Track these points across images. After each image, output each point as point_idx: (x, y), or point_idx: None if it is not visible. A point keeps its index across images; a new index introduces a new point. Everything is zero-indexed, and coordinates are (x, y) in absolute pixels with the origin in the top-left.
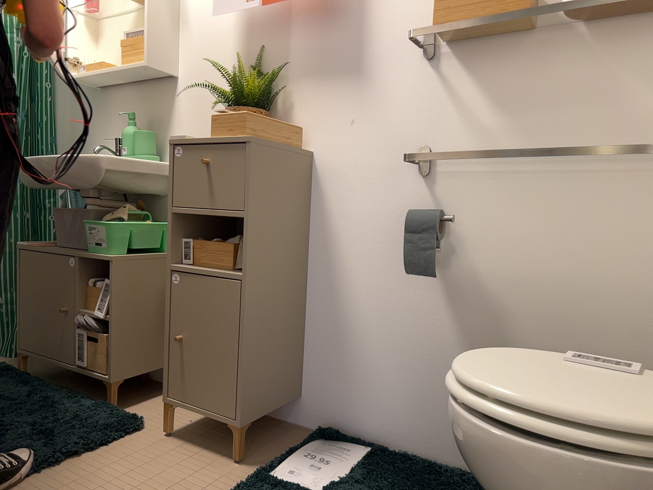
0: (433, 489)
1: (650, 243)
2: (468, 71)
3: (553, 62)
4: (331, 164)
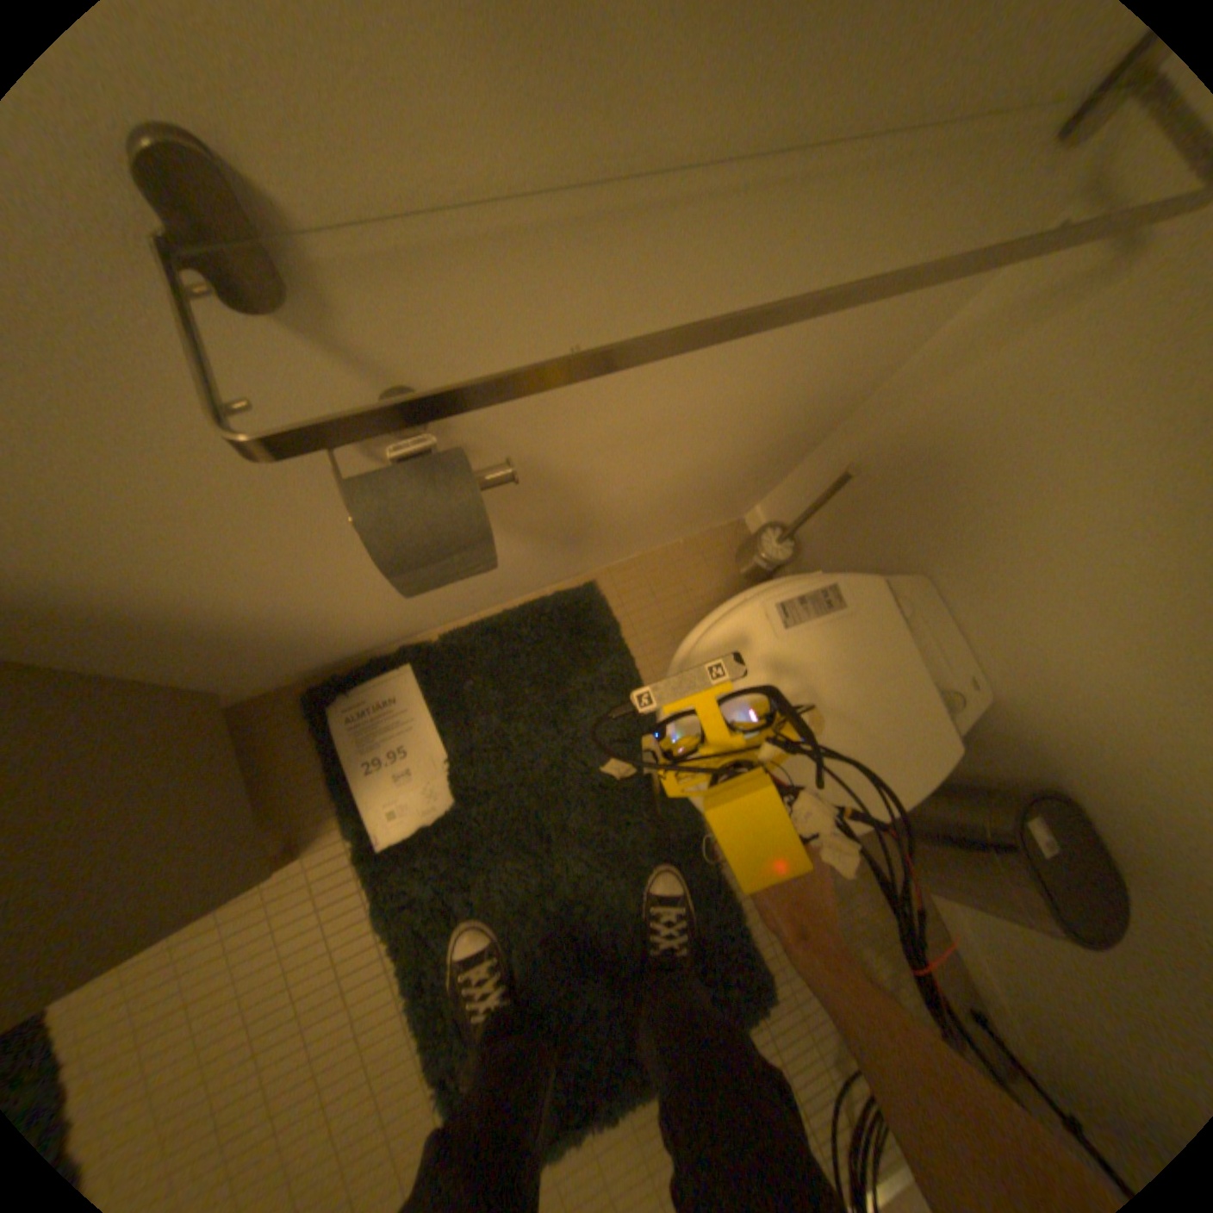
0: (551, 686)
1: (882, 307)
2: None
3: None
4: None
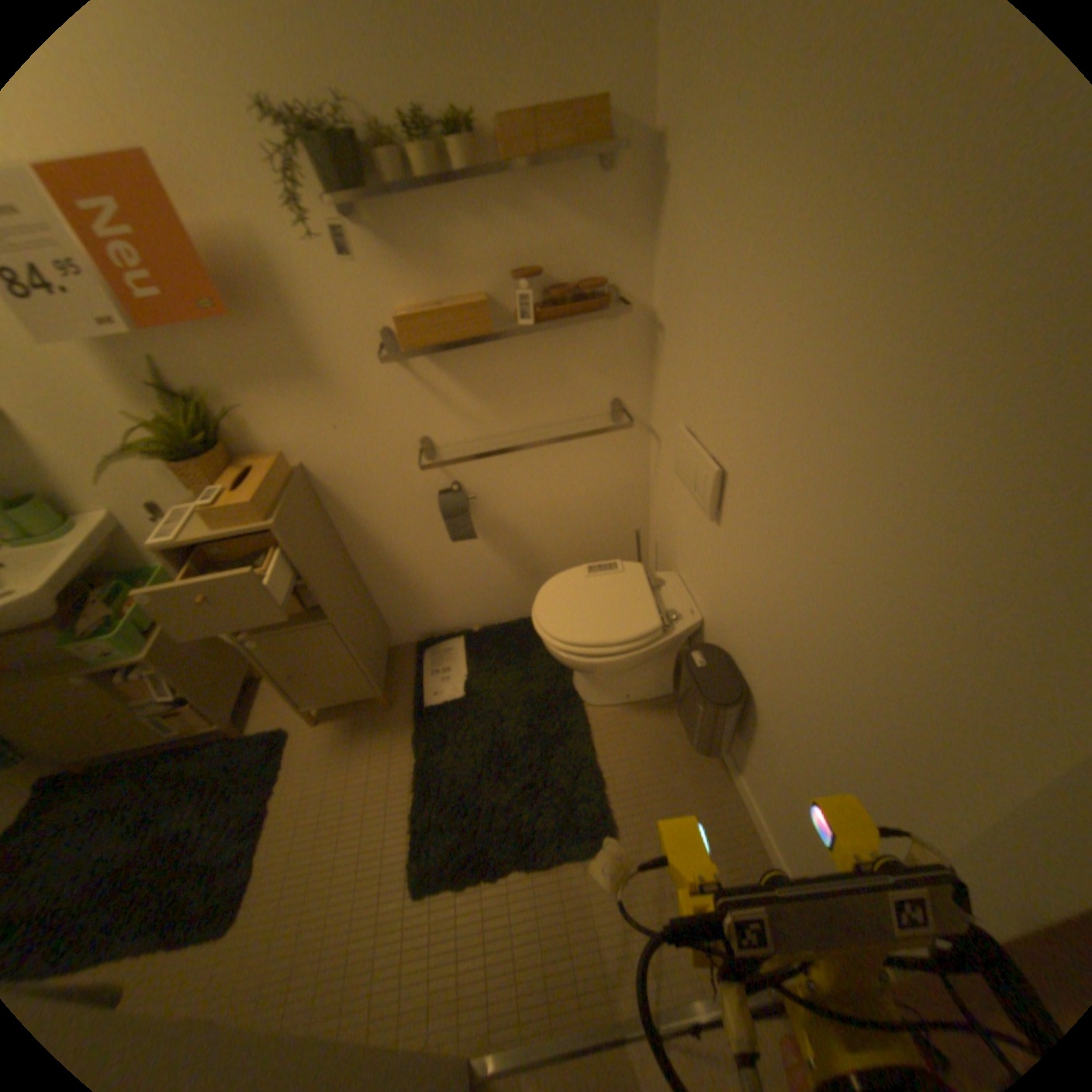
0: (522, 651)
1: (603, 468)
2: (441, 366)
3: (516, 352)
4: (328, 470)
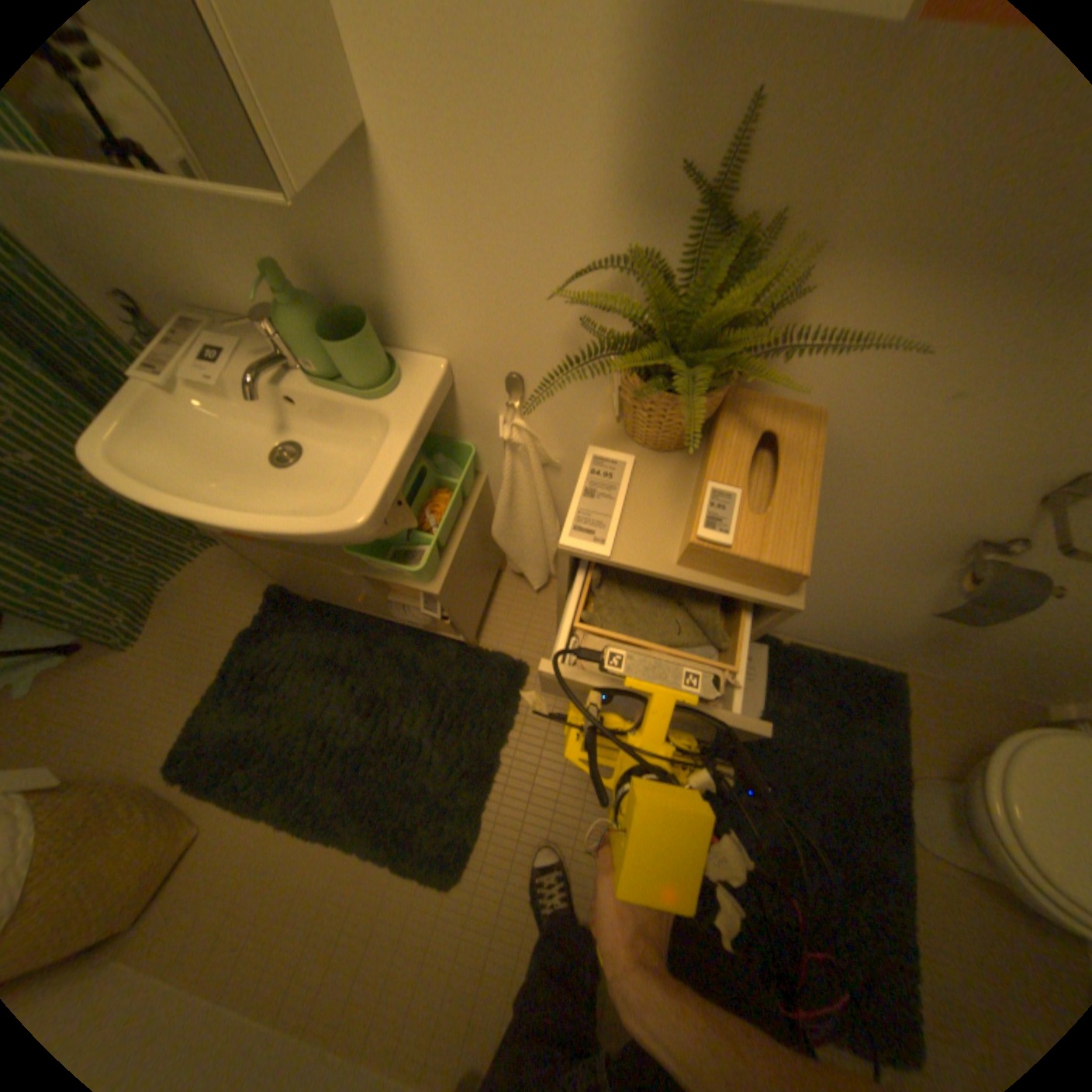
0: (852, 717)
1: None
2: None
3: None
4: (850, 444)
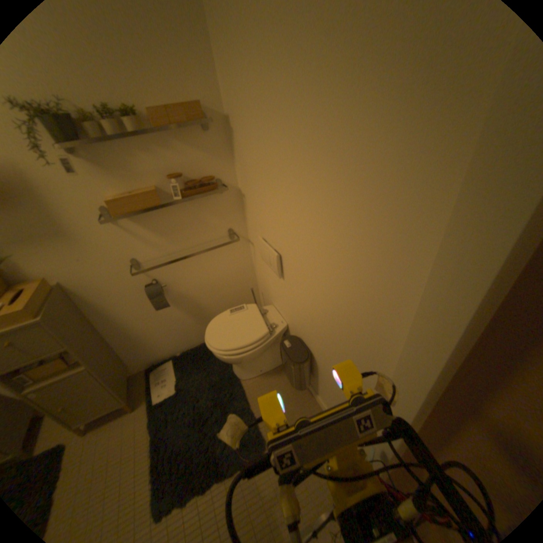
0: (204, 361)
1: (230, 262)
2: (137, 223)
3: (176, 212)
4: (76, 284)
